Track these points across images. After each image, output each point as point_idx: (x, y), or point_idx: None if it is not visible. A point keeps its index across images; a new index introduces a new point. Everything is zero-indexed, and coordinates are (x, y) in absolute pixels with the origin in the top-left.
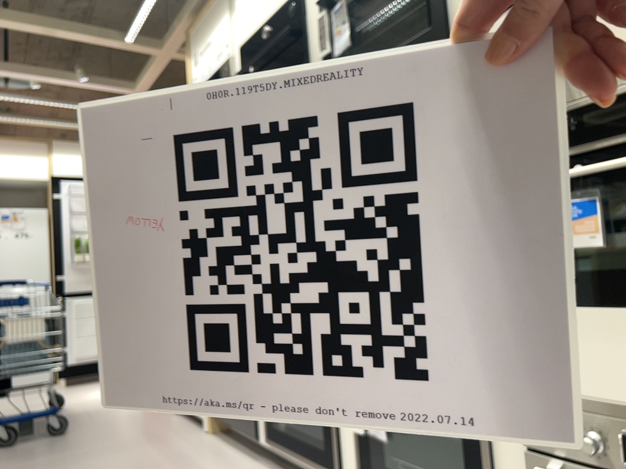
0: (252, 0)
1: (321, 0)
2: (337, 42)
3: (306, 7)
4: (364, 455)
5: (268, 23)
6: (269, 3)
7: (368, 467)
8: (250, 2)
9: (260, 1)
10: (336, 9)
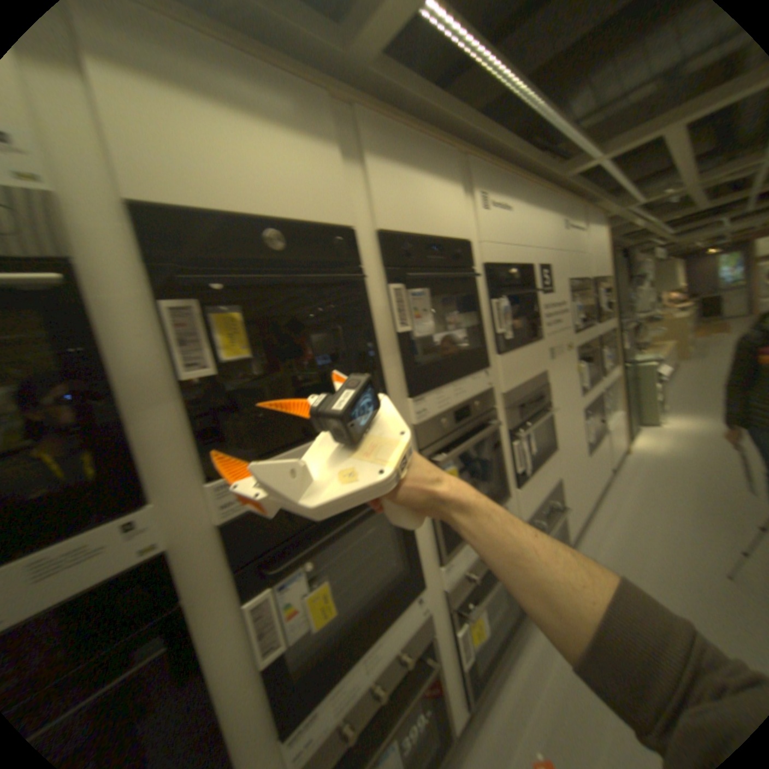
0: (211, 138)
1: (397, 271)
2: (418, 325)
3: (362, 257)
4: (468, 681)
5: (268, 222)
6: (282, 194)
7: (463, 690)
8: (198, 134)
9: (251, 168)
10: (420, 294)
